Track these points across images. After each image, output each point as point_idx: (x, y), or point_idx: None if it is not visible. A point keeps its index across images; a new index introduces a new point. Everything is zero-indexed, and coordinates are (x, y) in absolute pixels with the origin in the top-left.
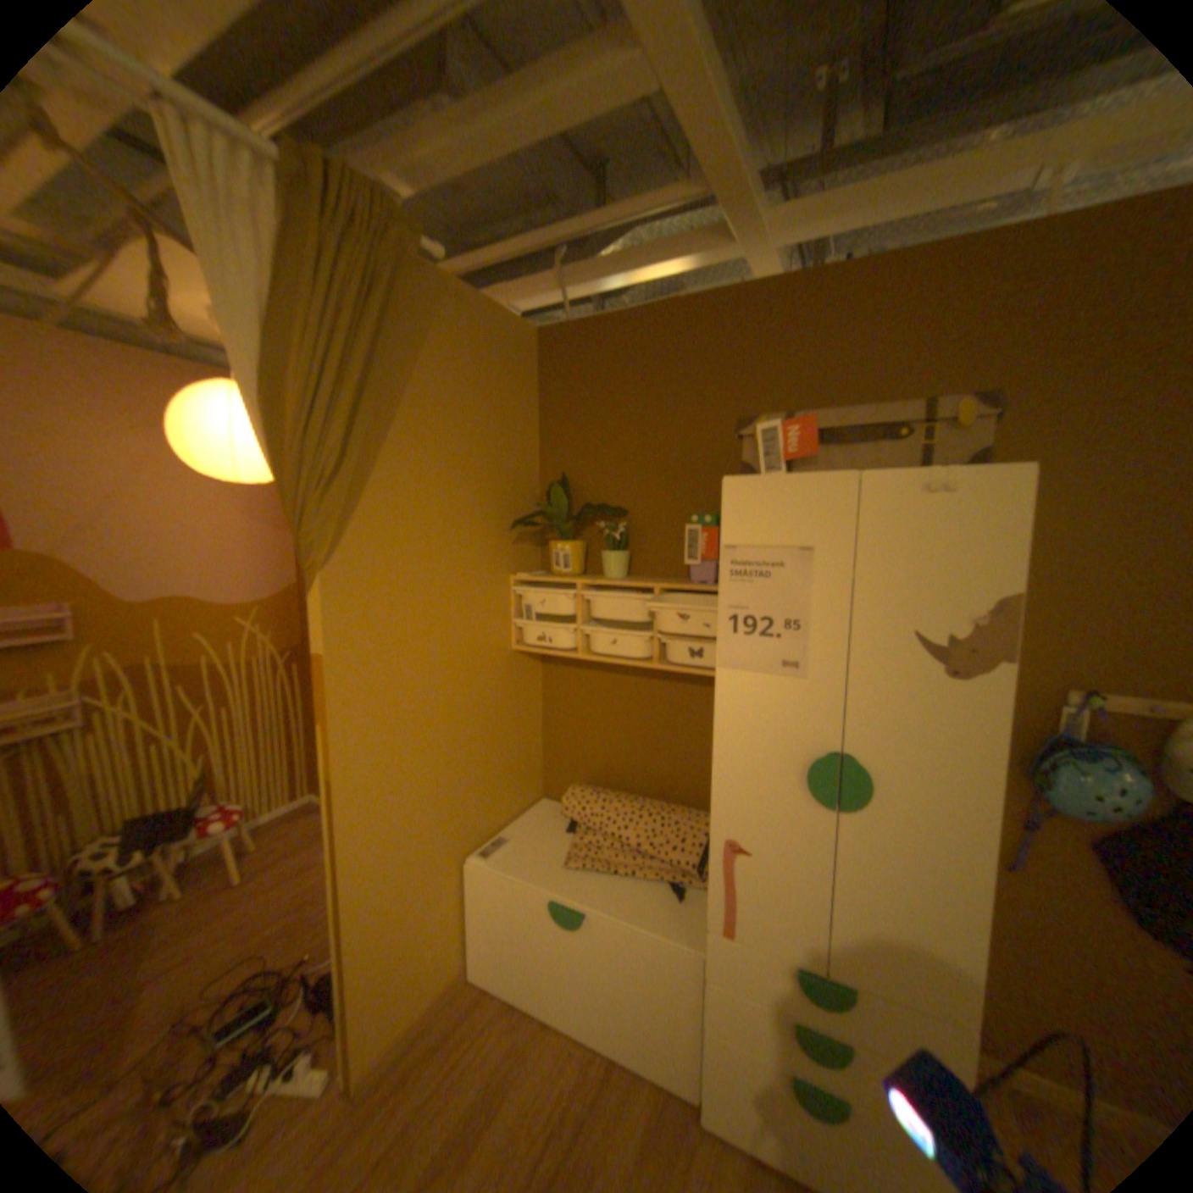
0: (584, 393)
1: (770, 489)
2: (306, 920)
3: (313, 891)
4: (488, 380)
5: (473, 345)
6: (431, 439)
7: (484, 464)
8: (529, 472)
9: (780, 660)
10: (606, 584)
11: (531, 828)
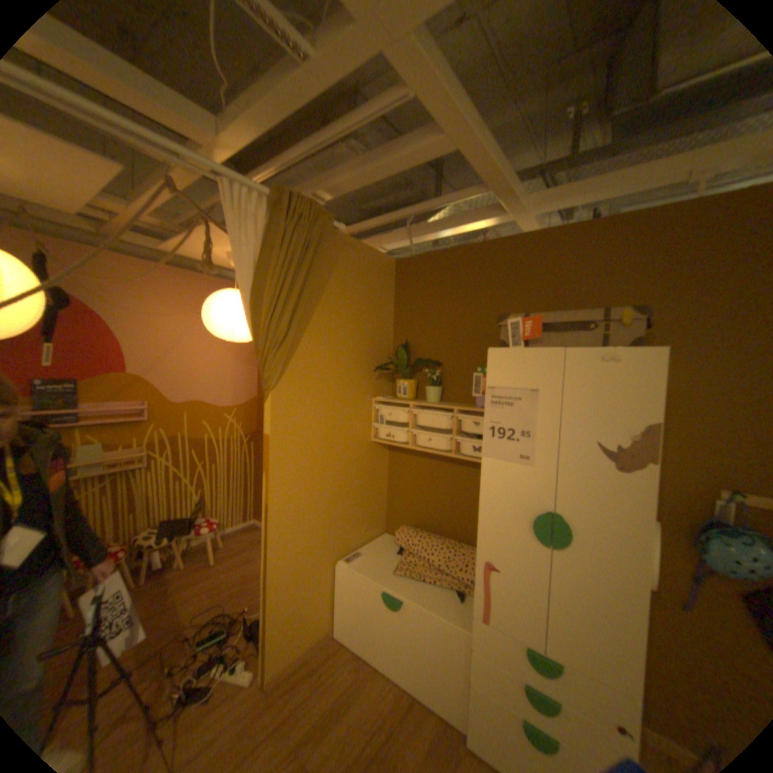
0: (420, 295)
1: (514, 355)
2: (247, 590)
3: (251, 574)
4: (365, 289)
5: (359, 271)
6: (332, 321)
7: (361, 334)
8: (387, 339)
9: (519, 454)
10: (426, 405)
11: (376, 549)
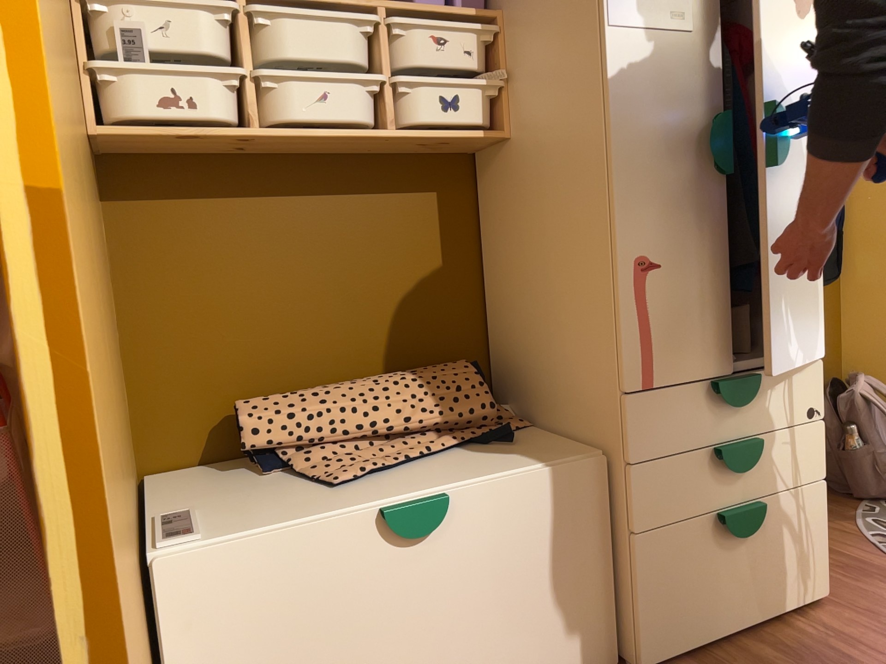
0: None
1: None
2: None
3: None
4: None
5: None
6: None
7: None
8: None
9: (668, 10)
10: (287, 2)
11: (190, 495)
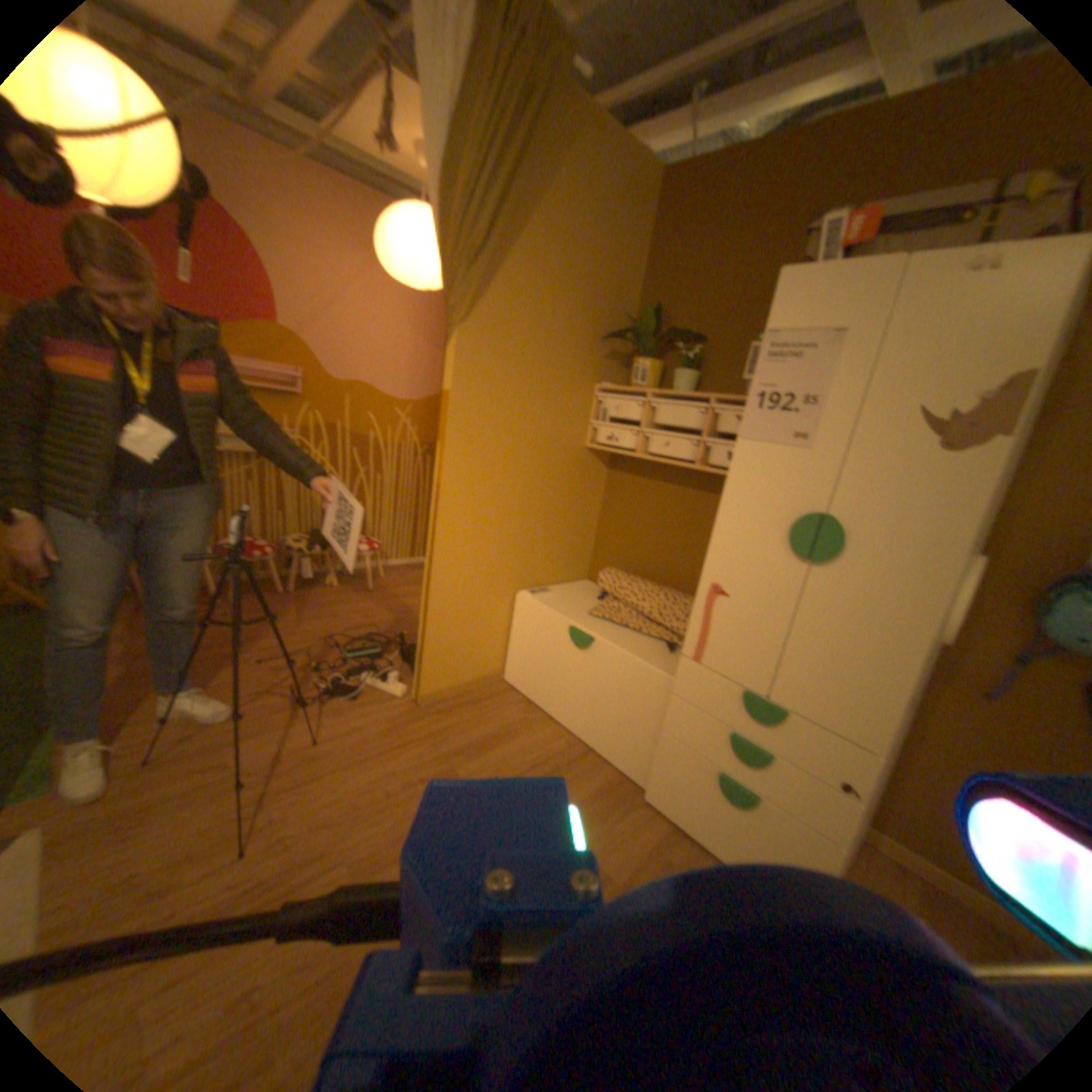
0: (691, 224)
1: (820, 274)
2: (404, 618)
3: (411, 605)
4: (608, 202)
5: (601, 167)
6: (551, 242)
7: (590, 277)
8: (628, 296)
9: (790, 431)
10: (669, 394)
11: (568, 589)
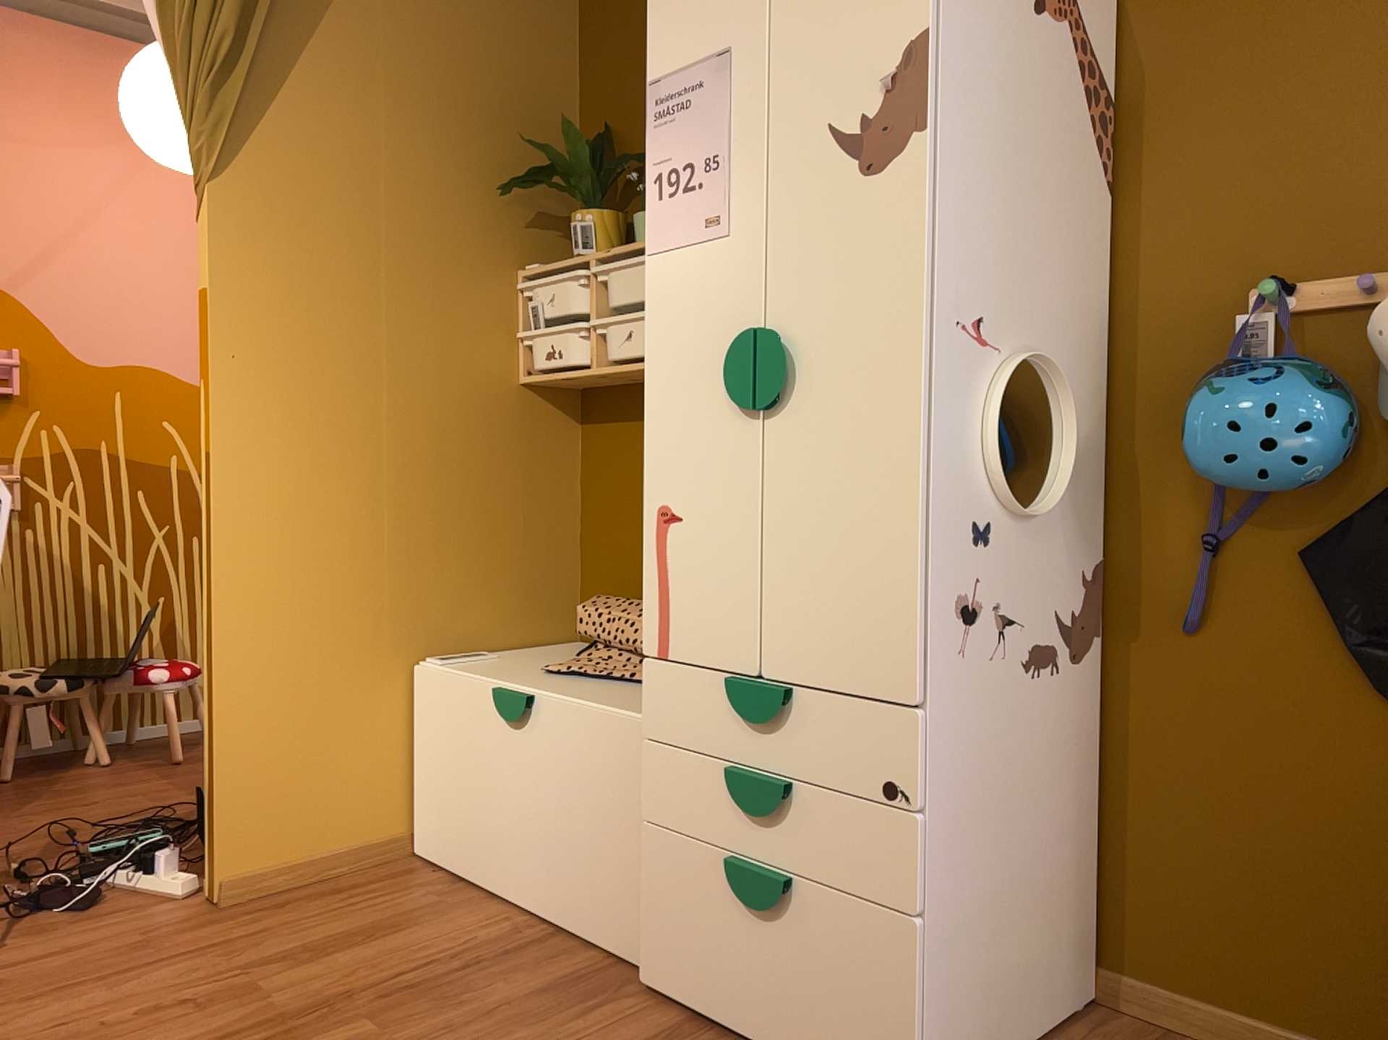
0: None
1: None
2: None
3: None
4: None
5: None
6: (380, 50)
7: (470, 99)
8: (557, 126)
9: (702, 219)
10: (624, 254)
11: (527, 653)
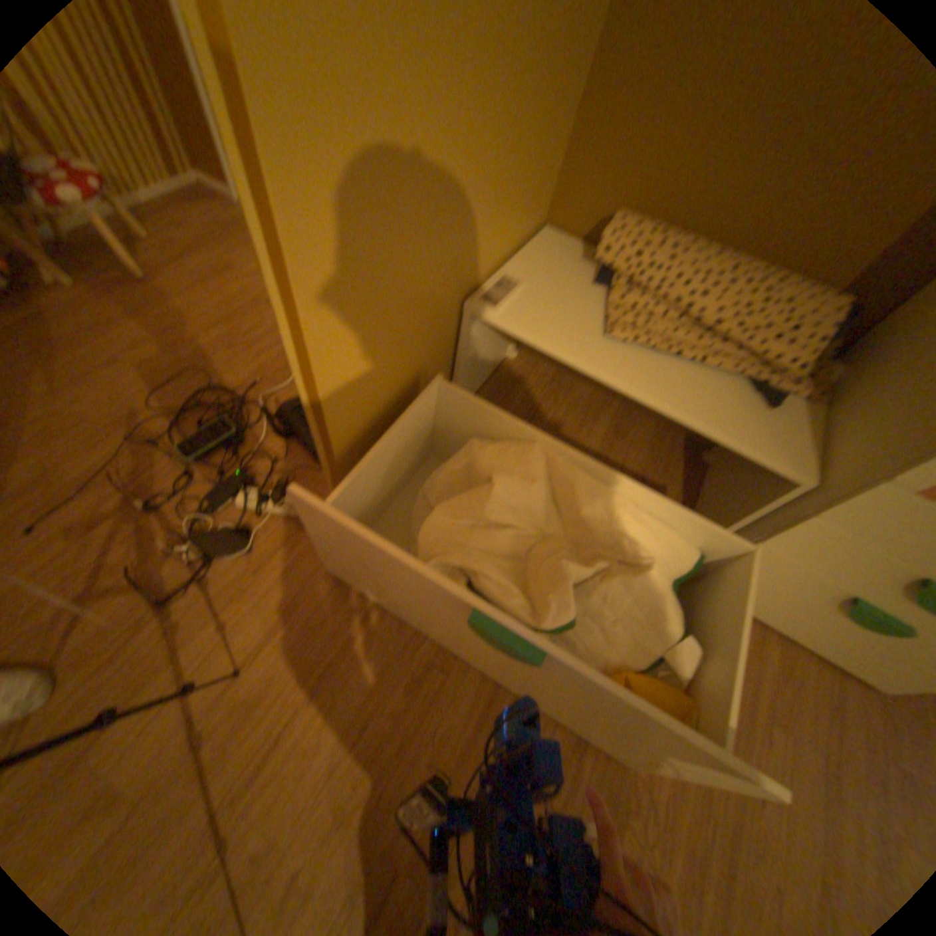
0: None
1: None
2: (240, 330)
3: (236, 296)
4: None
5: None
6: None
7: None
8: None
9: None
10: None
11: (541, 265)
